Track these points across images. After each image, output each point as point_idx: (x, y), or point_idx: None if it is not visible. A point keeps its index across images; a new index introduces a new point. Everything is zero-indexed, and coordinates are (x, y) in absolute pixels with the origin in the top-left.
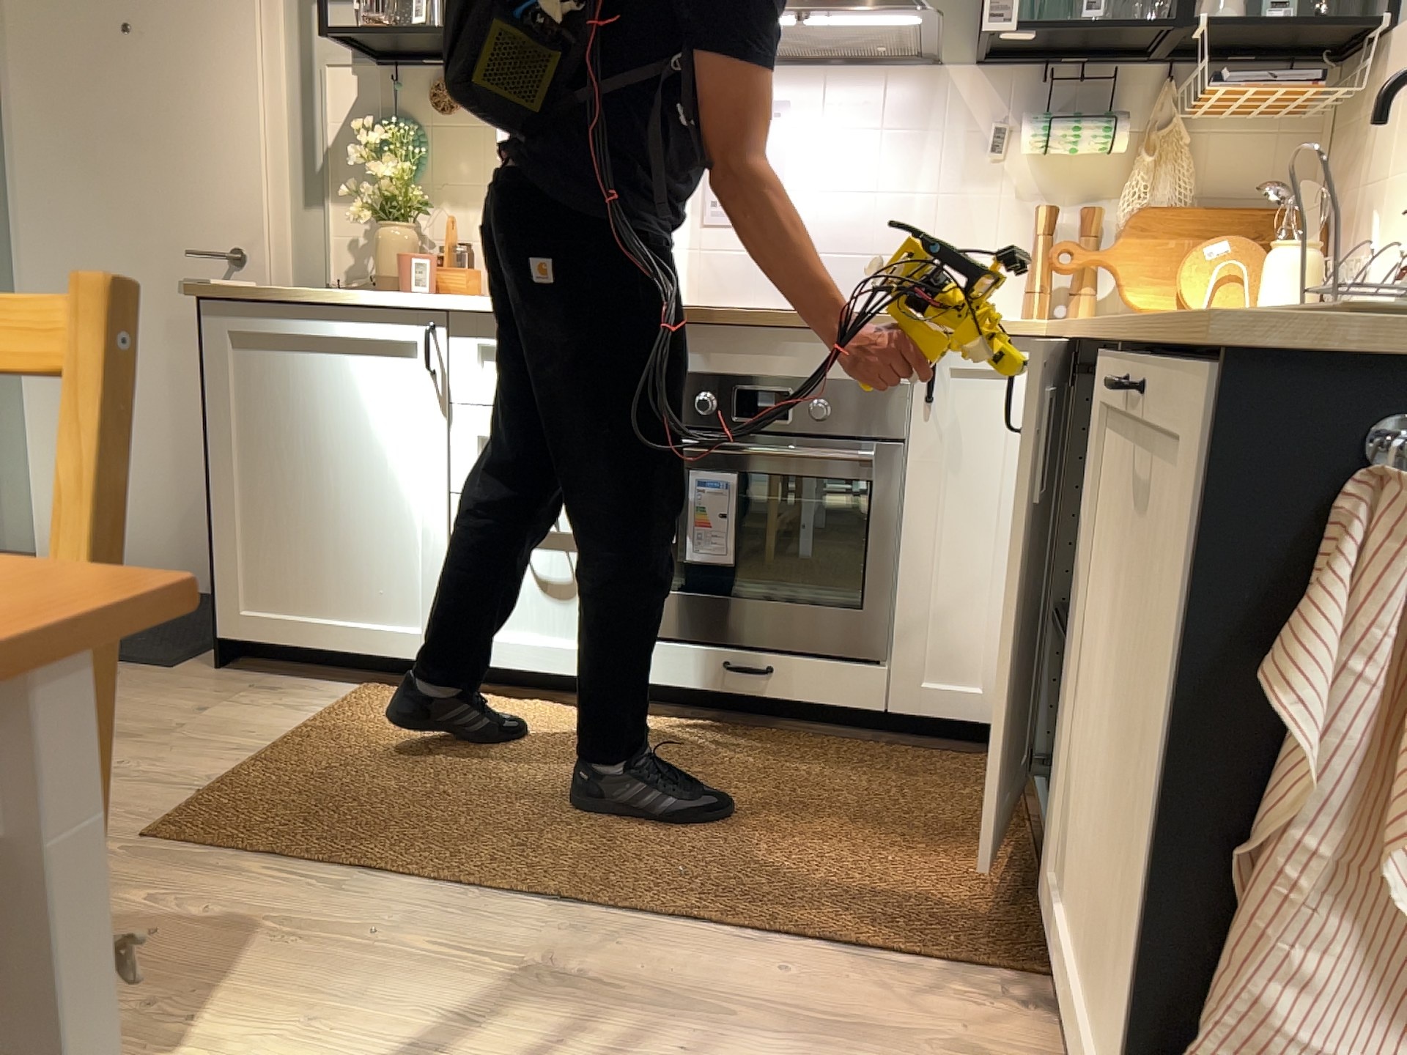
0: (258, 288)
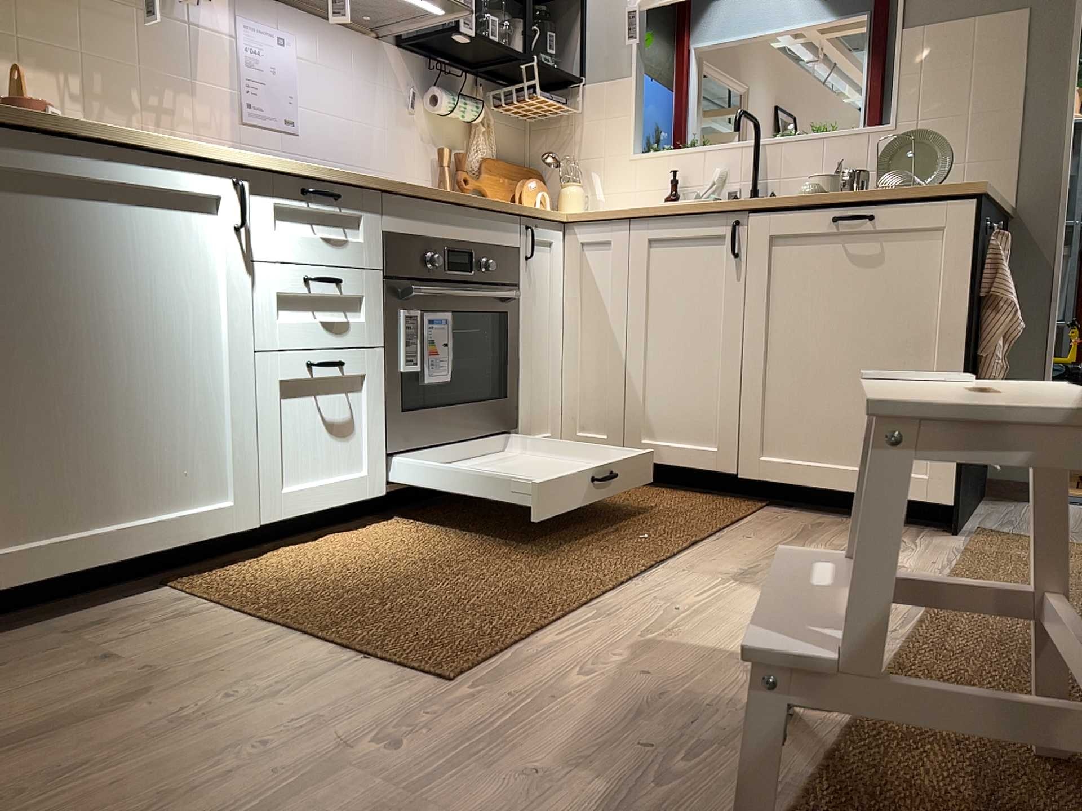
0: (25, 114)
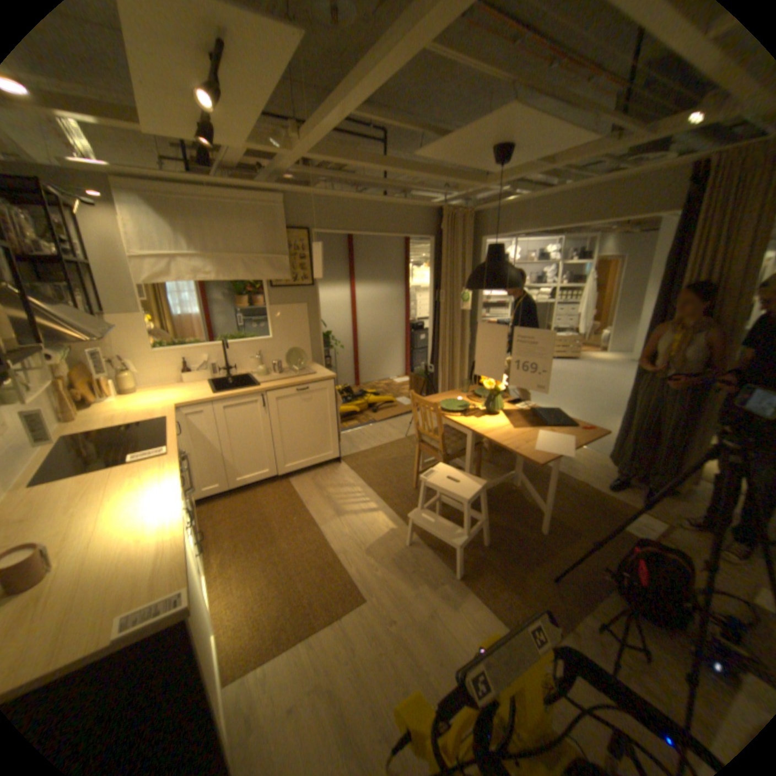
0: (179, 565)
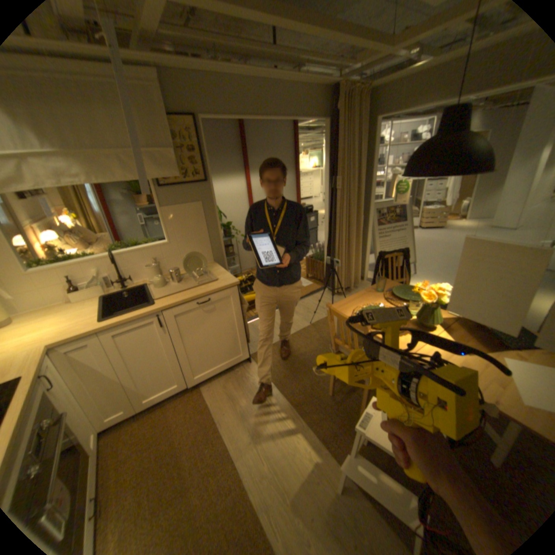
0: None
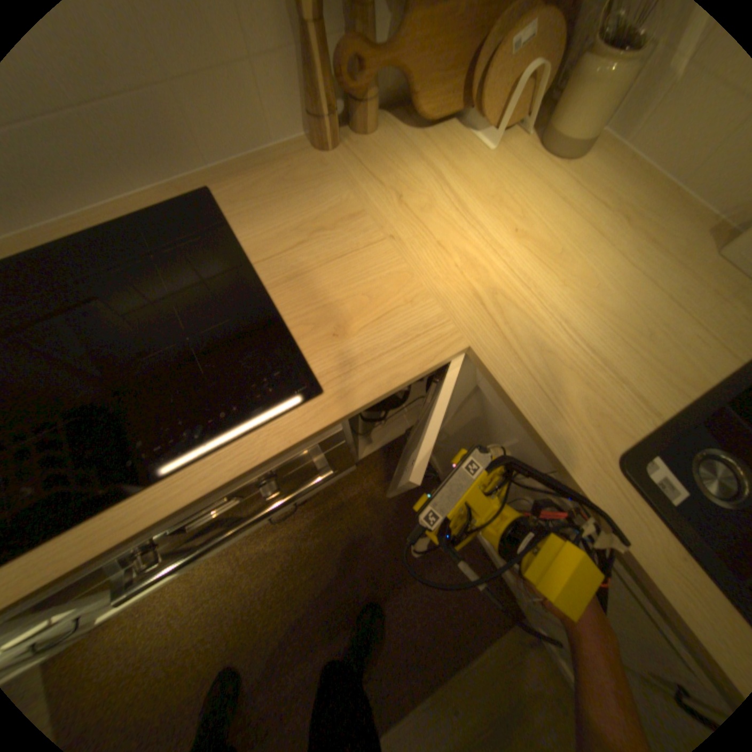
0: None
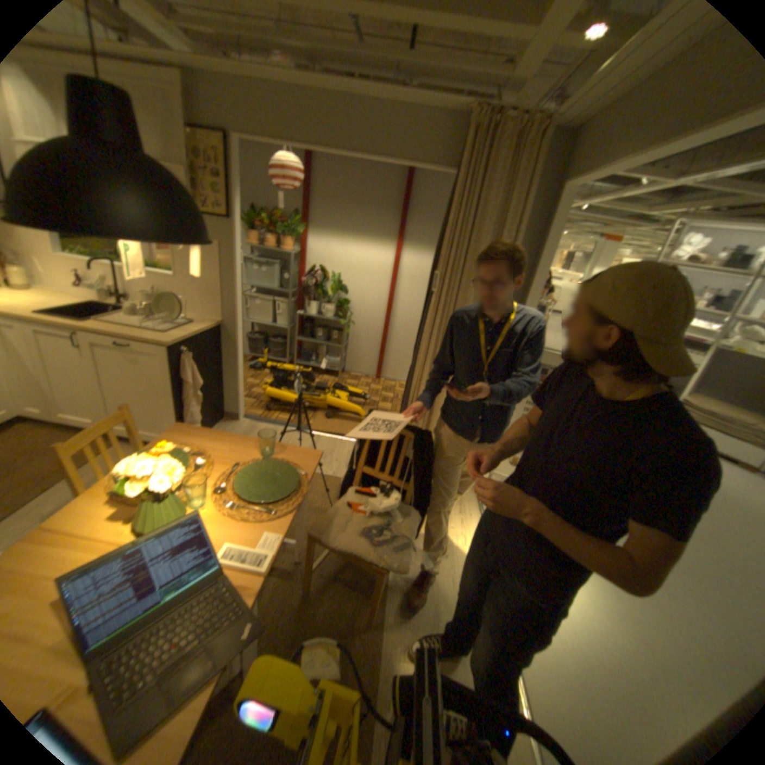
0: None
